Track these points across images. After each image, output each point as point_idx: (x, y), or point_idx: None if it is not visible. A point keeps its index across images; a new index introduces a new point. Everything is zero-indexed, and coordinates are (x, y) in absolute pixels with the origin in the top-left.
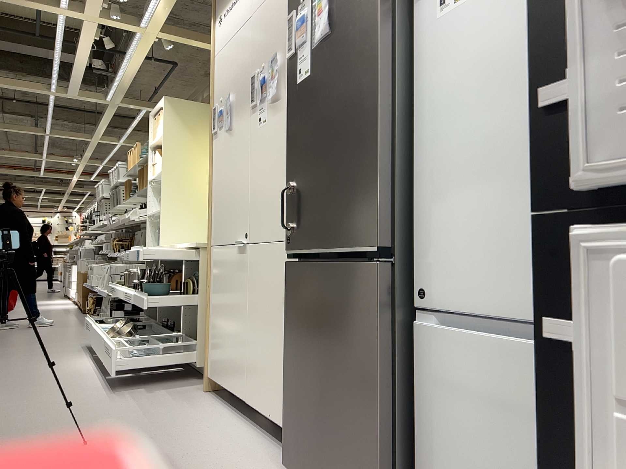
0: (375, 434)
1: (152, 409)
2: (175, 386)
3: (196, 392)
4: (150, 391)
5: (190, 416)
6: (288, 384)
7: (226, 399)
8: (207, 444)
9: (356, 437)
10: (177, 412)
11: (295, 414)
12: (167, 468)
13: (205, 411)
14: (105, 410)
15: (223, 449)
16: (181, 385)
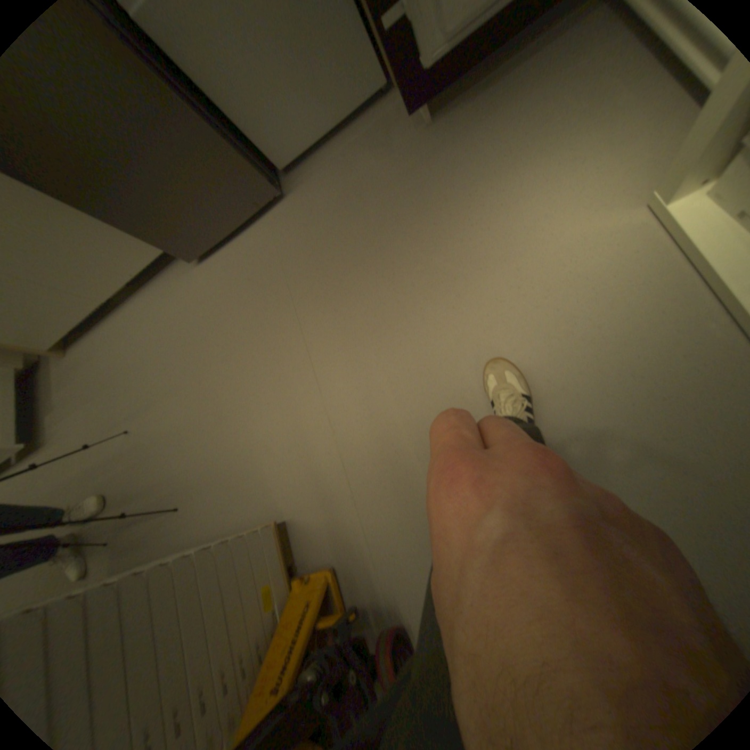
0: (213, 142)
1: (85, 396)
2: (51, 388)
3: (65, 365)
4: (54, 410)
5: (103, 359)
6: (121, 224)
7: (84, 334)
8: (146, 333)
9: (206, 165)
10: (95, 372)
11: (154, 230)
12: (169, 355)
13: (98, 348)
14: (77, 439)
15: (155, 319)
16: (49, 383)
